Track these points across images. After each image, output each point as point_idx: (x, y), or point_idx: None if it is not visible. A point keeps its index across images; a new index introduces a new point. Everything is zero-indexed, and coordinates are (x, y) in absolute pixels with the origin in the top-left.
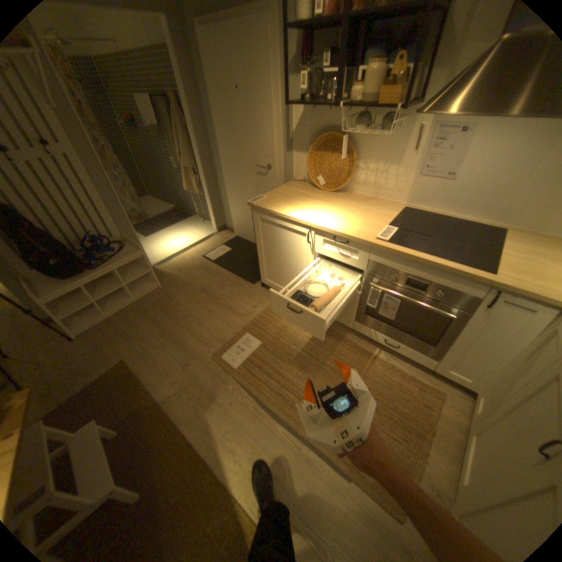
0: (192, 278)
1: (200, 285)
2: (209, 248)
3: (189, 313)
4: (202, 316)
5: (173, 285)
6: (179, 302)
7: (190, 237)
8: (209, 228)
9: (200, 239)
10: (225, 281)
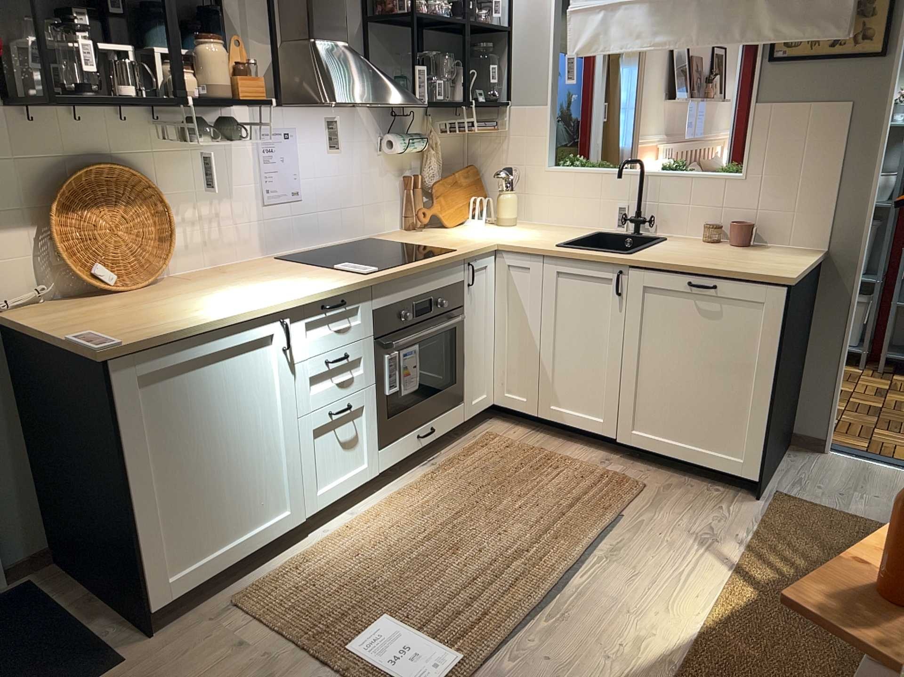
0: None
1: None
2: None
3: None
4: None
5: None
6: None
7: None
8: None
9: None
10: None
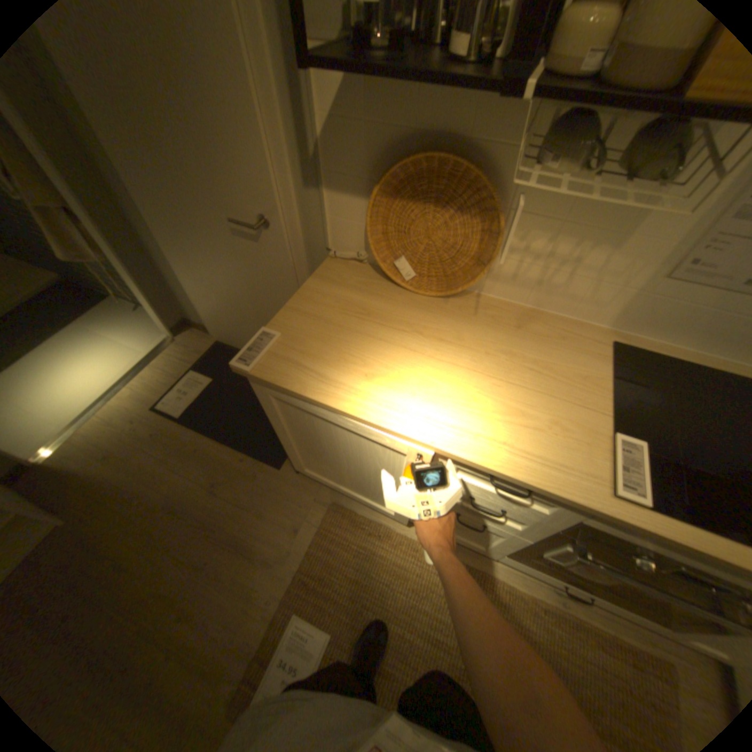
0: (136, 480)
1: (159, 495)
2: (162, 383)
3: (148, 588)
4: (181, 588)
5: (94, 509)
6: (118, 560)
7: (111, 359)
8: (151, 327)
9: (135, 363)
10: (215, 474)
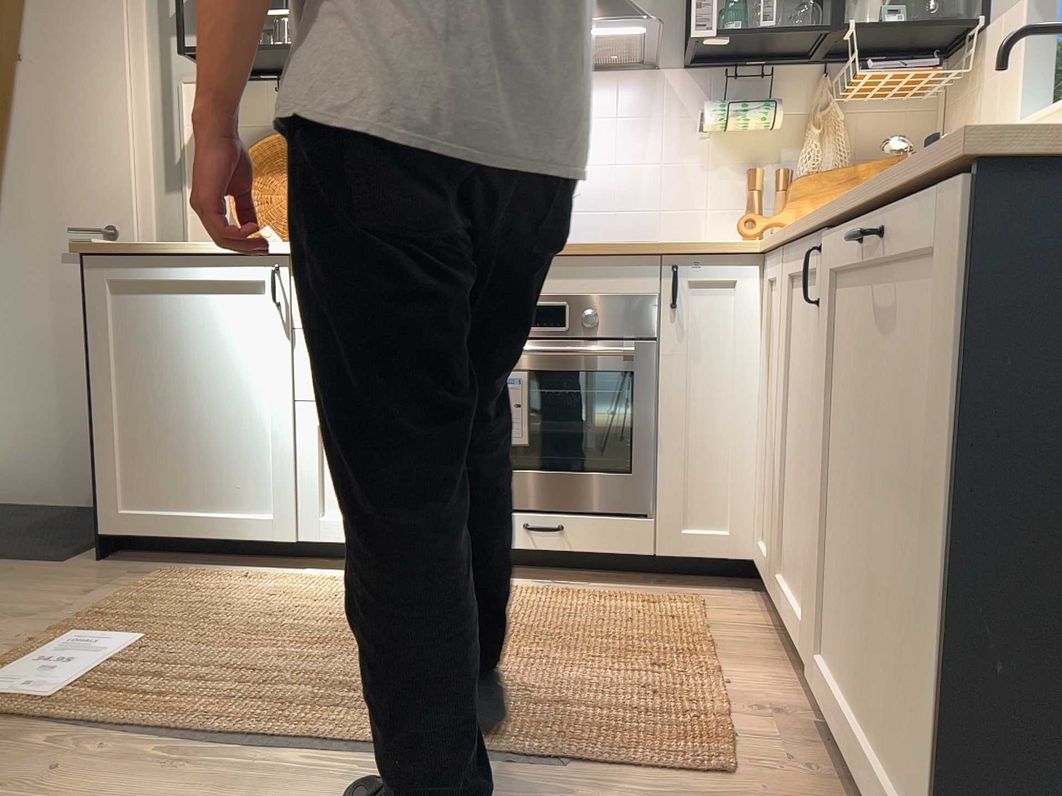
0: None
1: None
2: None
3: None
4: None
5: None
6: None
7: None
8: None
9: None
10: None
